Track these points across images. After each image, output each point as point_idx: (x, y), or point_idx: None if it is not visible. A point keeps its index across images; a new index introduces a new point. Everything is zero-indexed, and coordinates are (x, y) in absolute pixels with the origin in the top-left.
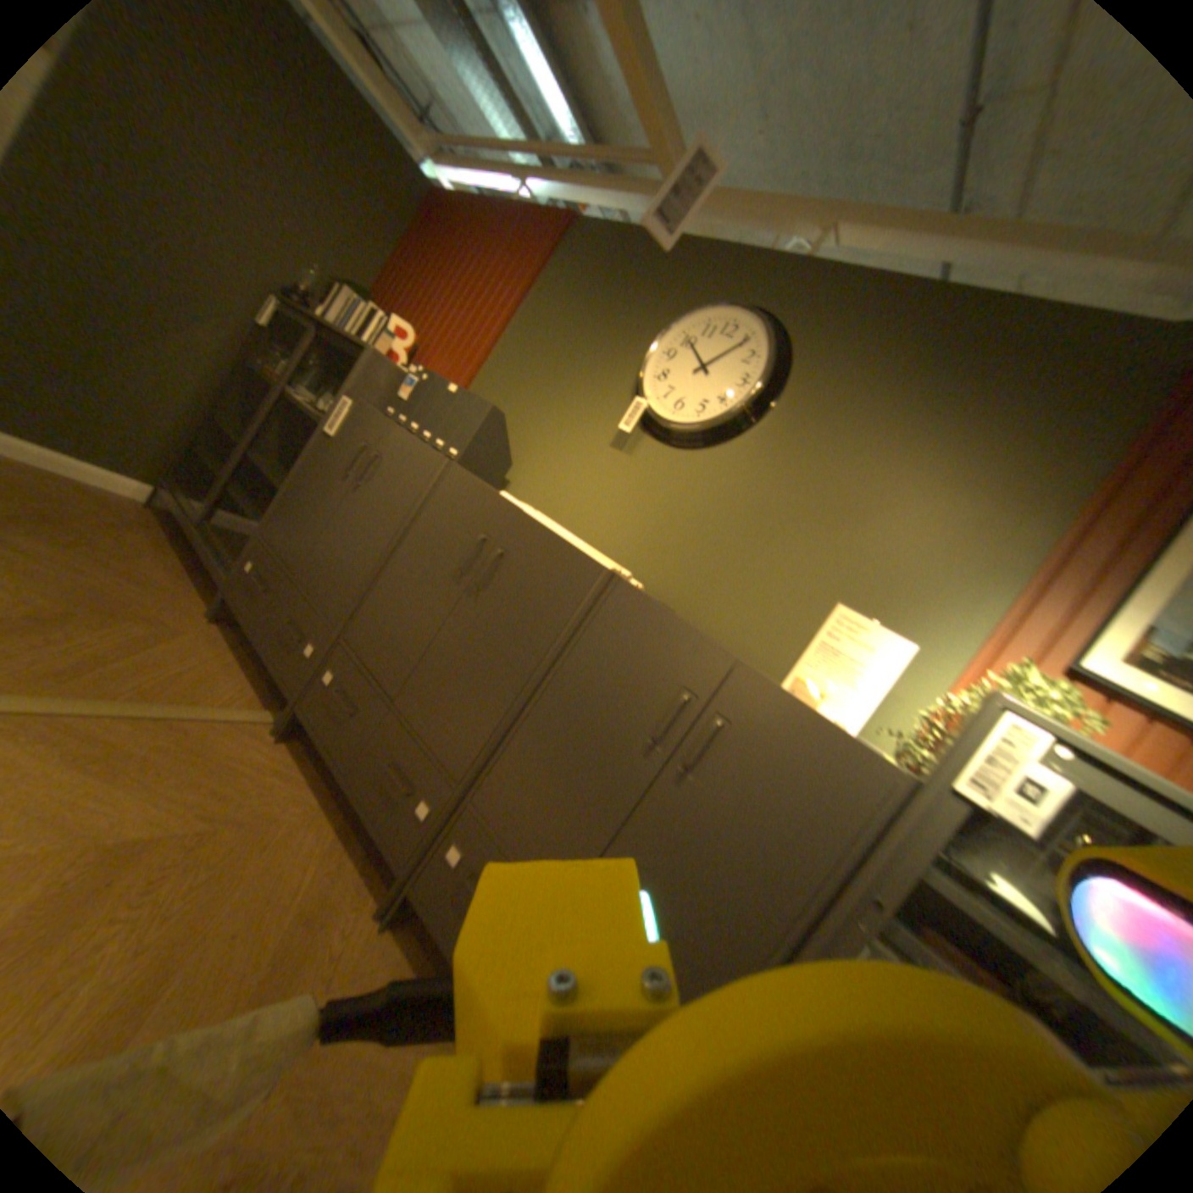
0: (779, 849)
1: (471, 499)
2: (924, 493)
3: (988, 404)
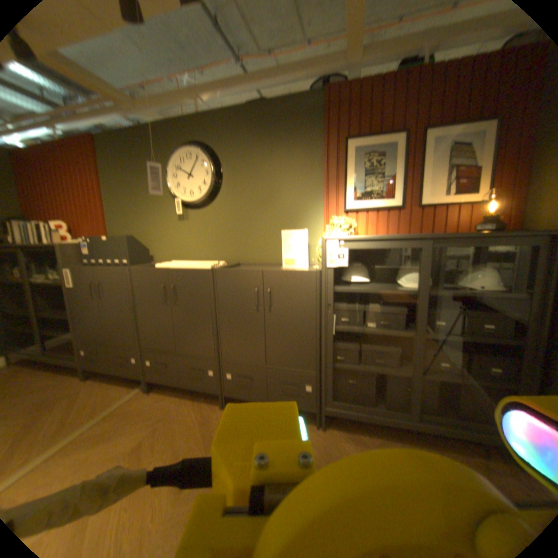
0: (303, 309)
1: (149, 275)
2: (284, 180)
3: (283, 141)
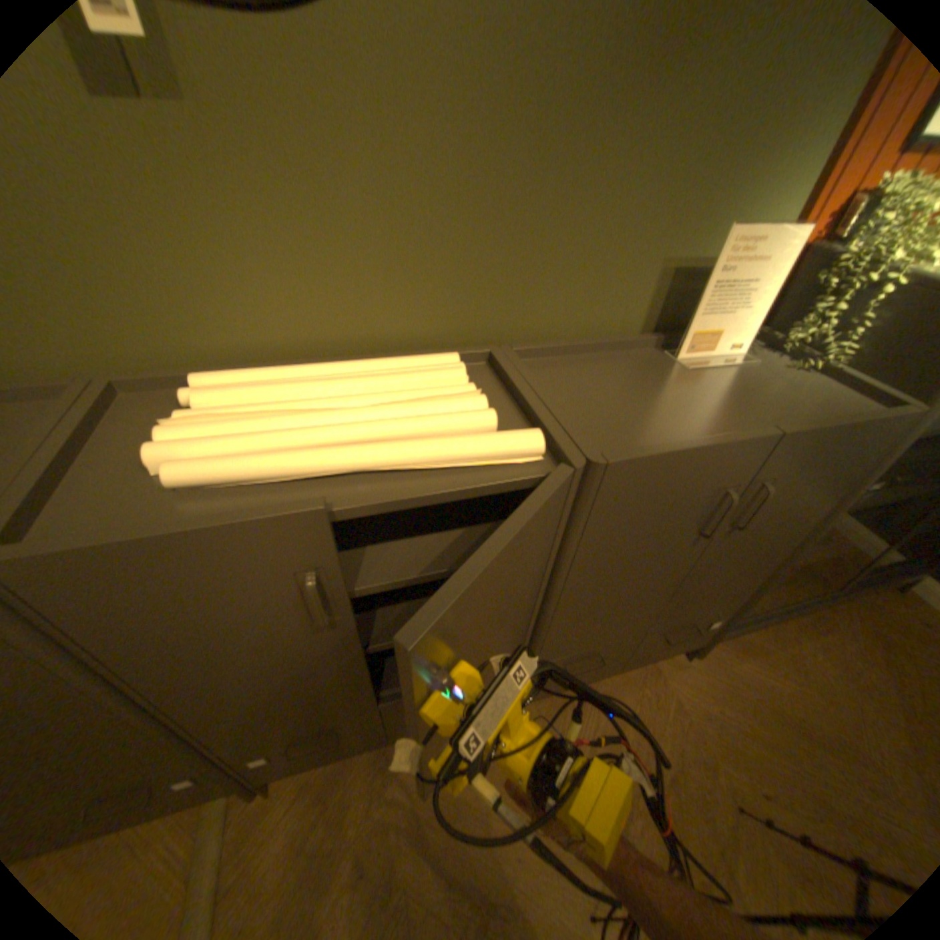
0: (813, 509)
1: (183, 567)
2: None
3: None
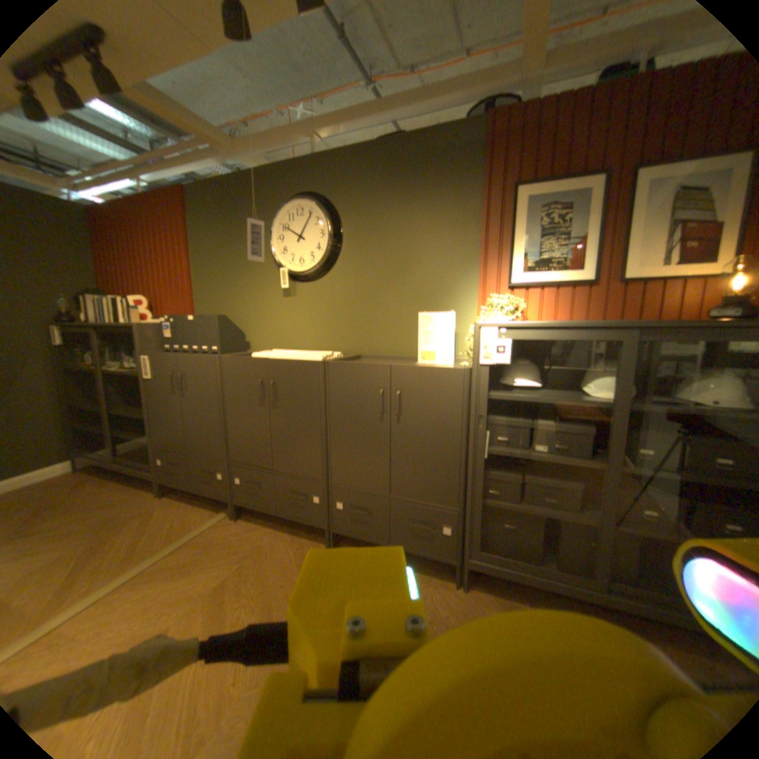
0: (444, 420)
1: (243, 366)
2: (425, 242)
3: (426, 189)
